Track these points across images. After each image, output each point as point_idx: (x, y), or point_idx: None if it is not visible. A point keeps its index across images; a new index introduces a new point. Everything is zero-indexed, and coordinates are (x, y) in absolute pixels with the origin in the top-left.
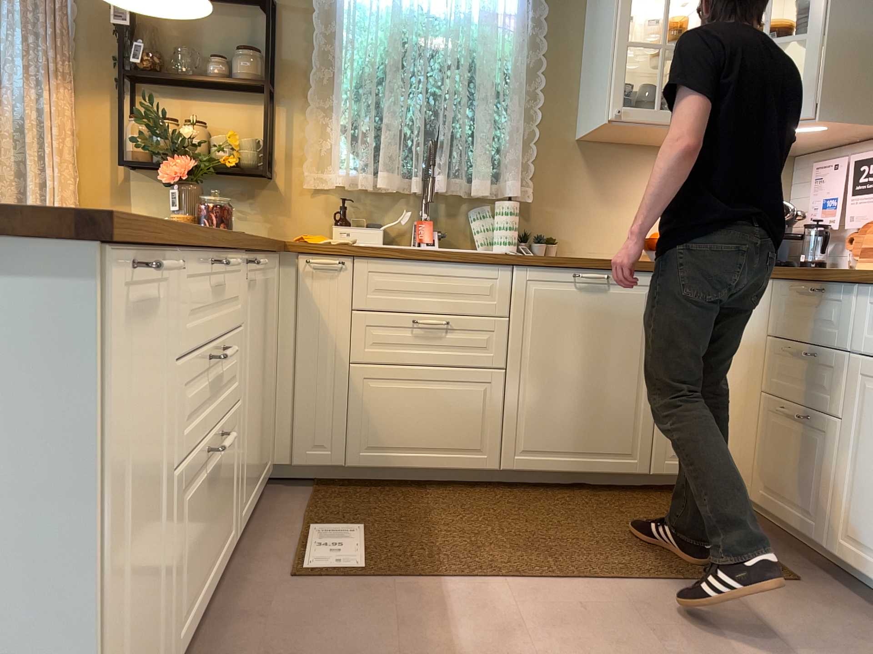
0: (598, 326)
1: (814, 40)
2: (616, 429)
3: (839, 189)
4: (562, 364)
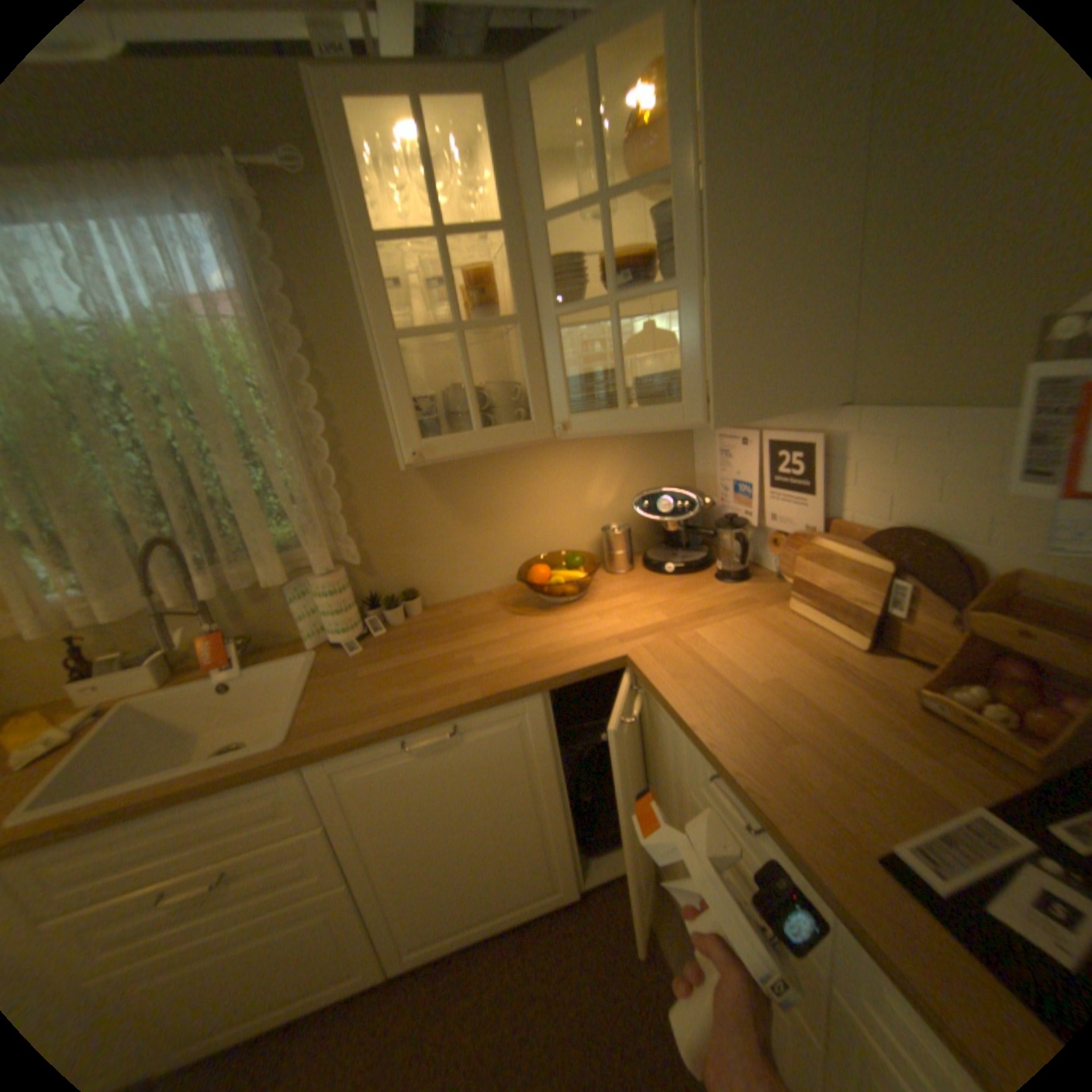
0: (460, 787)
1: (689, 290)
2: (524, 878)
3: (751, 474)
4: (425, 845)
